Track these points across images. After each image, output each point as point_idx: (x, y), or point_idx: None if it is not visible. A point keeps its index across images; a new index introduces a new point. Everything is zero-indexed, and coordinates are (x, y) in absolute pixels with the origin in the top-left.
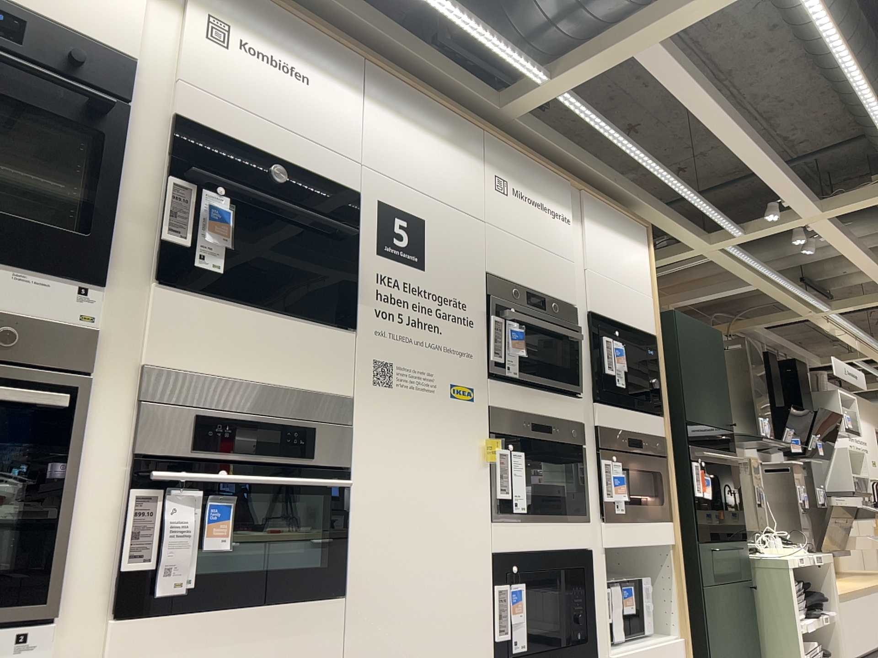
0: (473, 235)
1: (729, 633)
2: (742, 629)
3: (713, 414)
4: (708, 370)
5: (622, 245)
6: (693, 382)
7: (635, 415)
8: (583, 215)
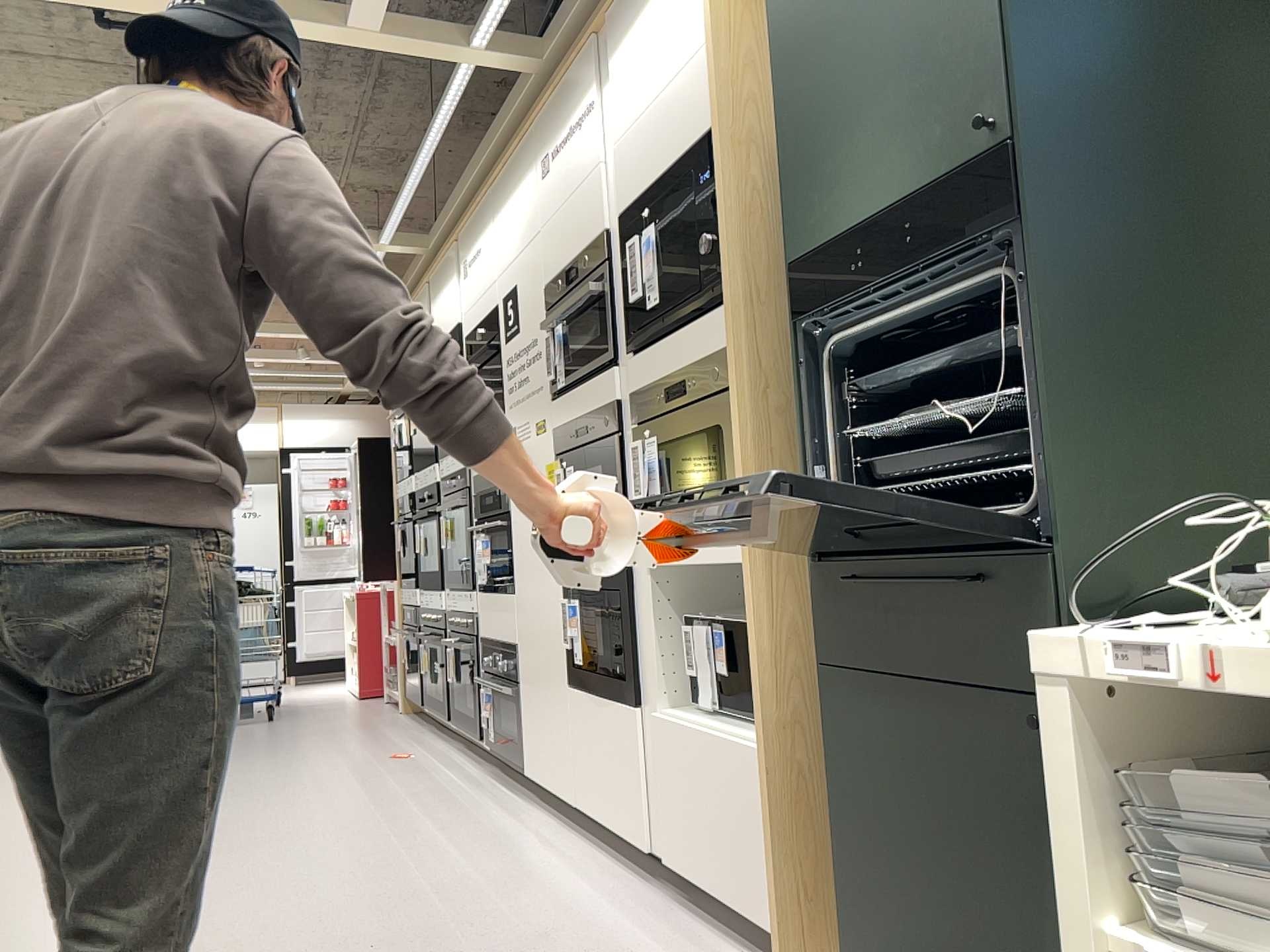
0: (535, 260)
1: (922, 817)
2: (1005, 842)
3: (905, 158)
4: (892, 16)
5: (658, 12)
6: (825, 126)
7: (681, 337)
8: (610, 60)
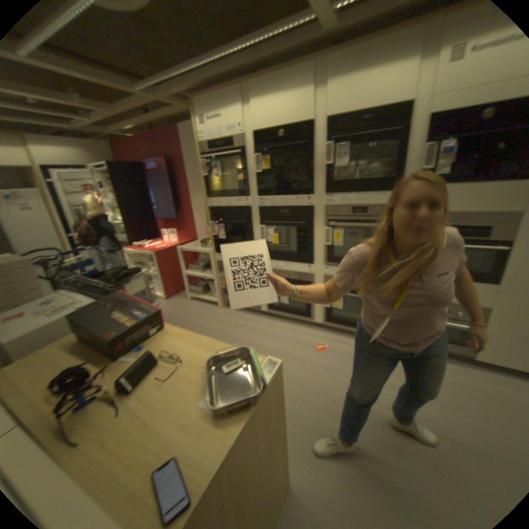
0: None
1: None
2: None
3: None
4: None
5: None
6: None
7: None
8: None
